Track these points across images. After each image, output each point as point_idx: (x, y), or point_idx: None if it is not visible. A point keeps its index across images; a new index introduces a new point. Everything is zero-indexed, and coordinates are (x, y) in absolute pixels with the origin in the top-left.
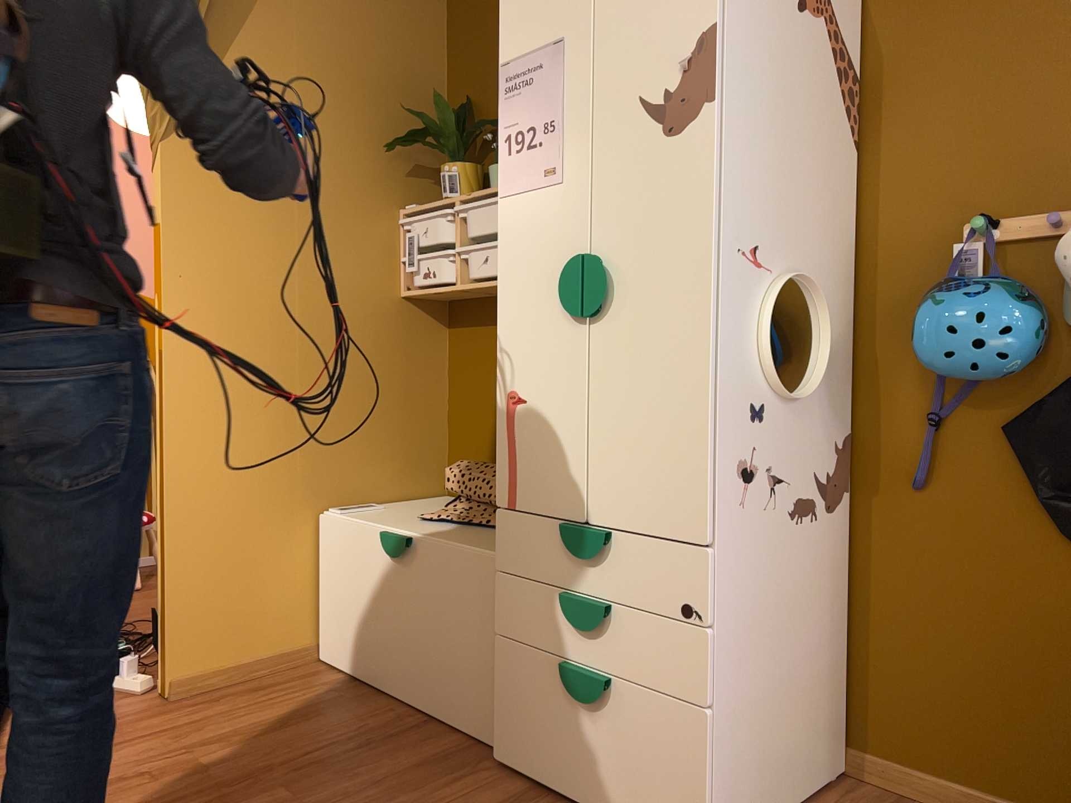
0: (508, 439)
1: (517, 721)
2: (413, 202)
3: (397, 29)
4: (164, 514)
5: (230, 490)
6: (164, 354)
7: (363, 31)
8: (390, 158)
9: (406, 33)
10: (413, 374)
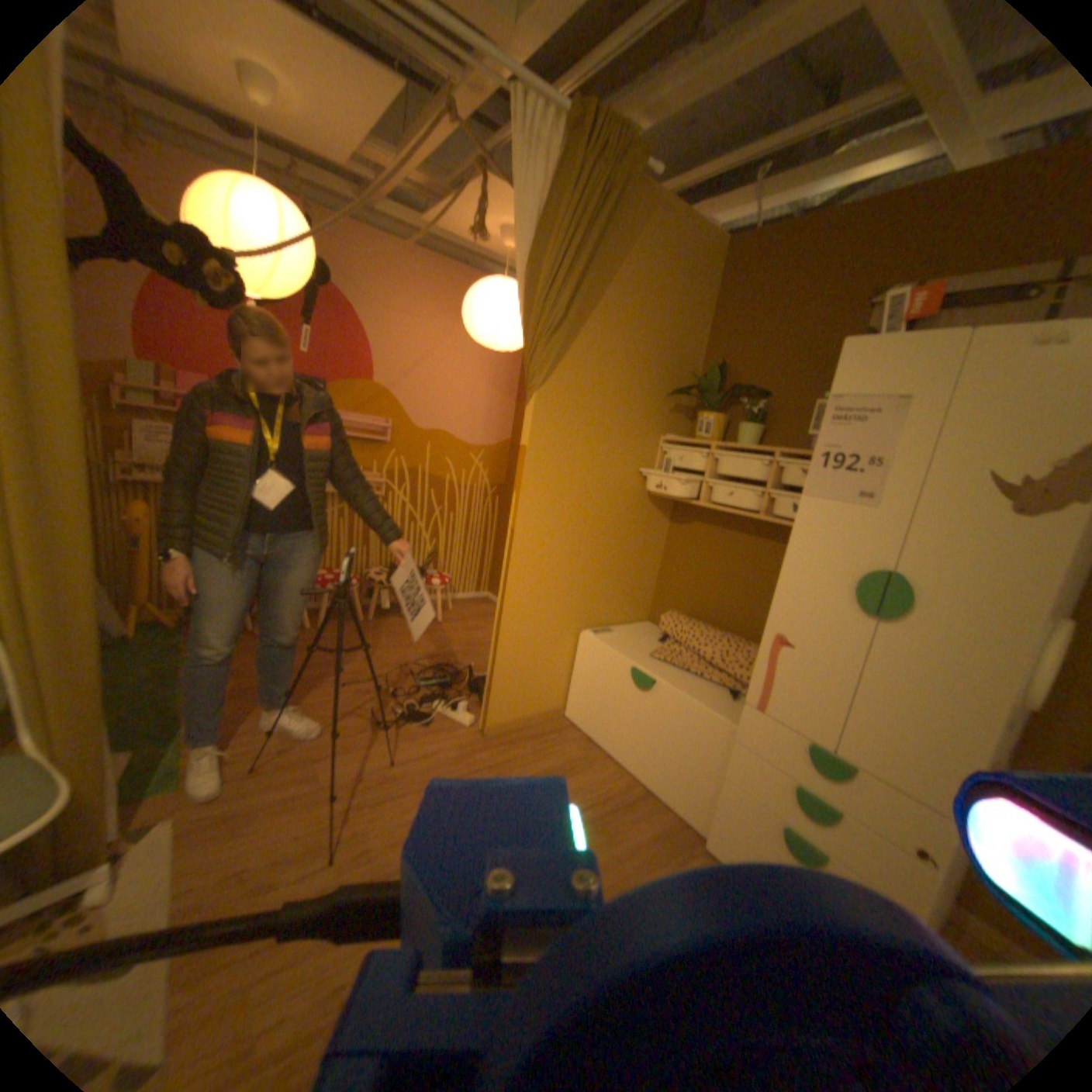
0: (769, 664)
1: (731, 838)
2: (669, 430)
3: (685, 303)
4: (500, 630)
5: (536, 617)
6: (514, 533)
7: (664, 305)
8: (662, 399)
9: (690, 306)
10: (646, 545)
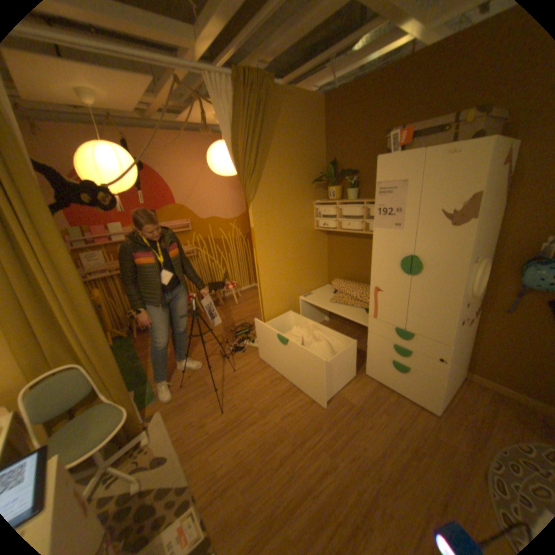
0: (375, 299)
1: (375, 368)
2: (317, 198)
3: (310, 136)
4: (264, 307)
5: (278, 297)
6: (258, 266)
7: (300, 141)
8: (310, 185)
9: (312, 136)
10: (319, 252)
